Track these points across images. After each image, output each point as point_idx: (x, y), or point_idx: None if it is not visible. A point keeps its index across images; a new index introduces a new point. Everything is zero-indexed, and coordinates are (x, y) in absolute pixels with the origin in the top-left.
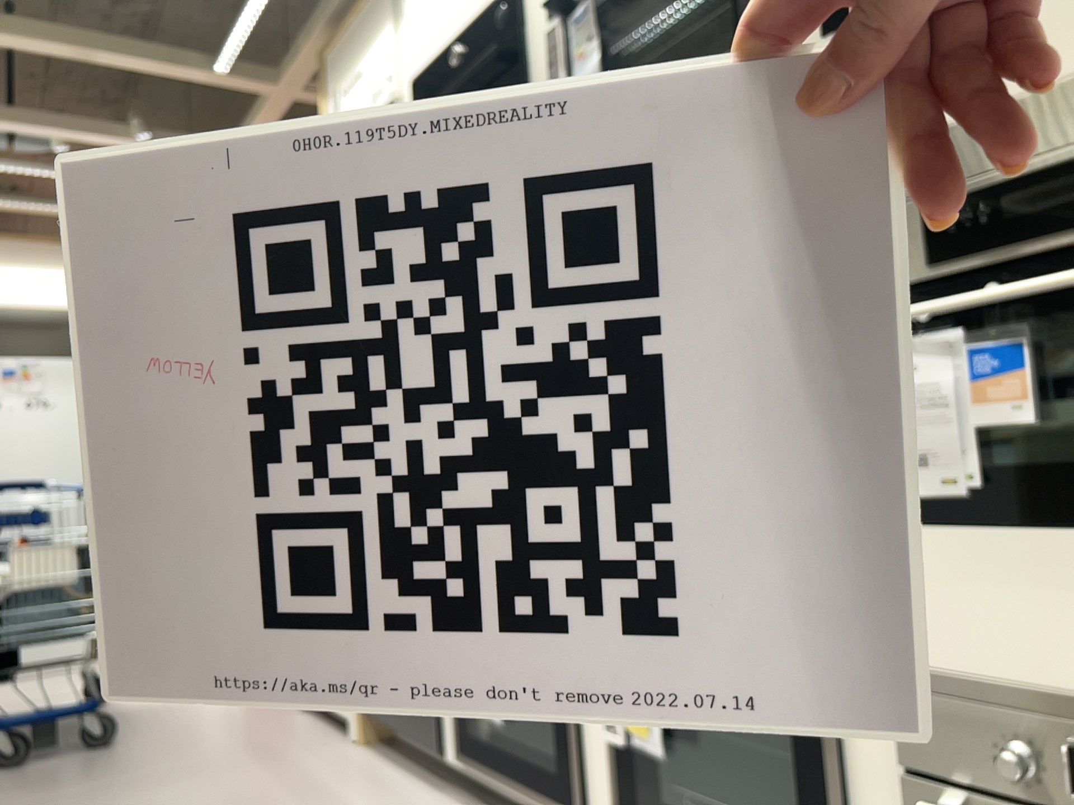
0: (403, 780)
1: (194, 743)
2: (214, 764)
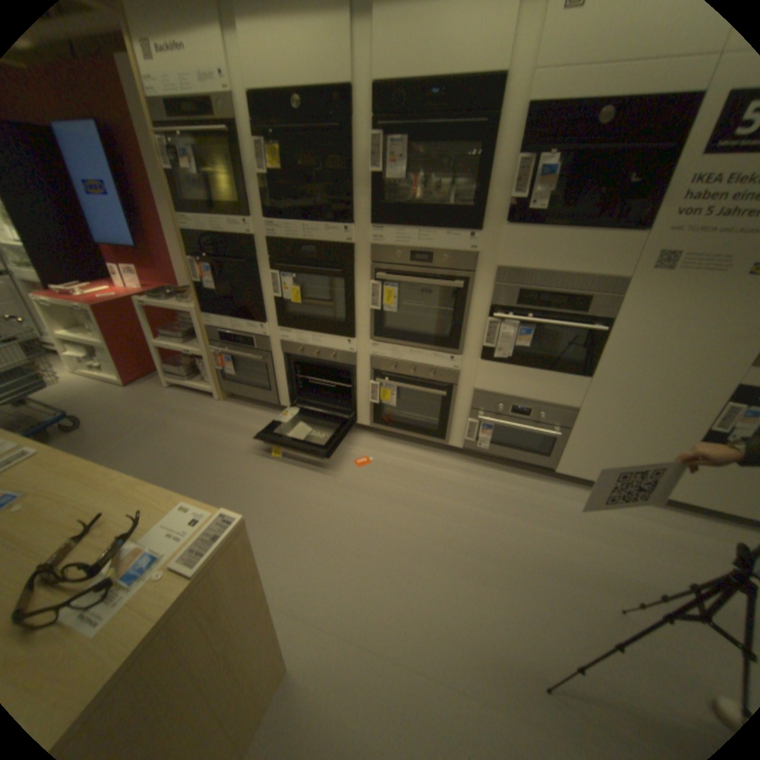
0: (257, 413)
1: (131, 417)
2: (159, 426)
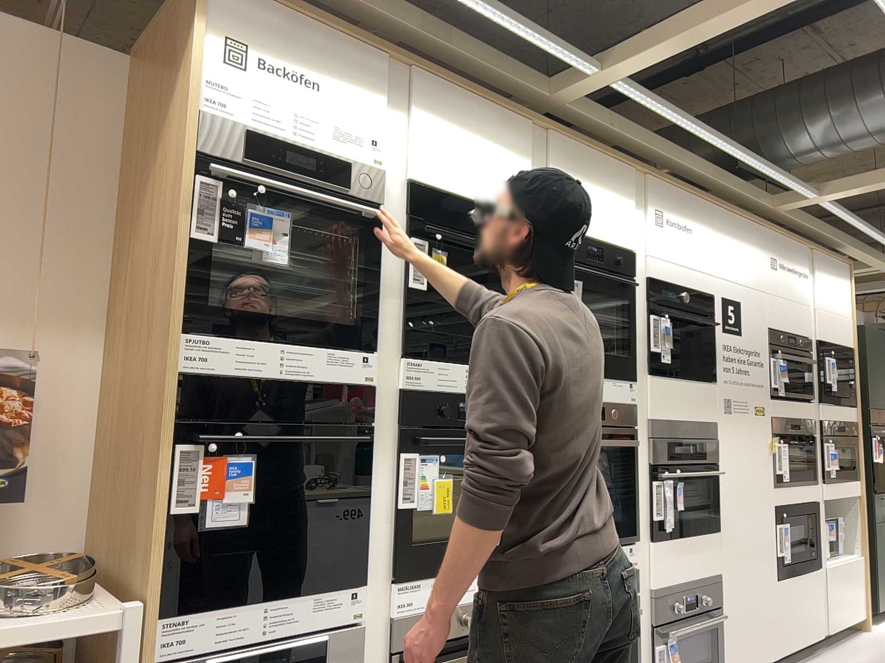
0: None
1: None
2: None
